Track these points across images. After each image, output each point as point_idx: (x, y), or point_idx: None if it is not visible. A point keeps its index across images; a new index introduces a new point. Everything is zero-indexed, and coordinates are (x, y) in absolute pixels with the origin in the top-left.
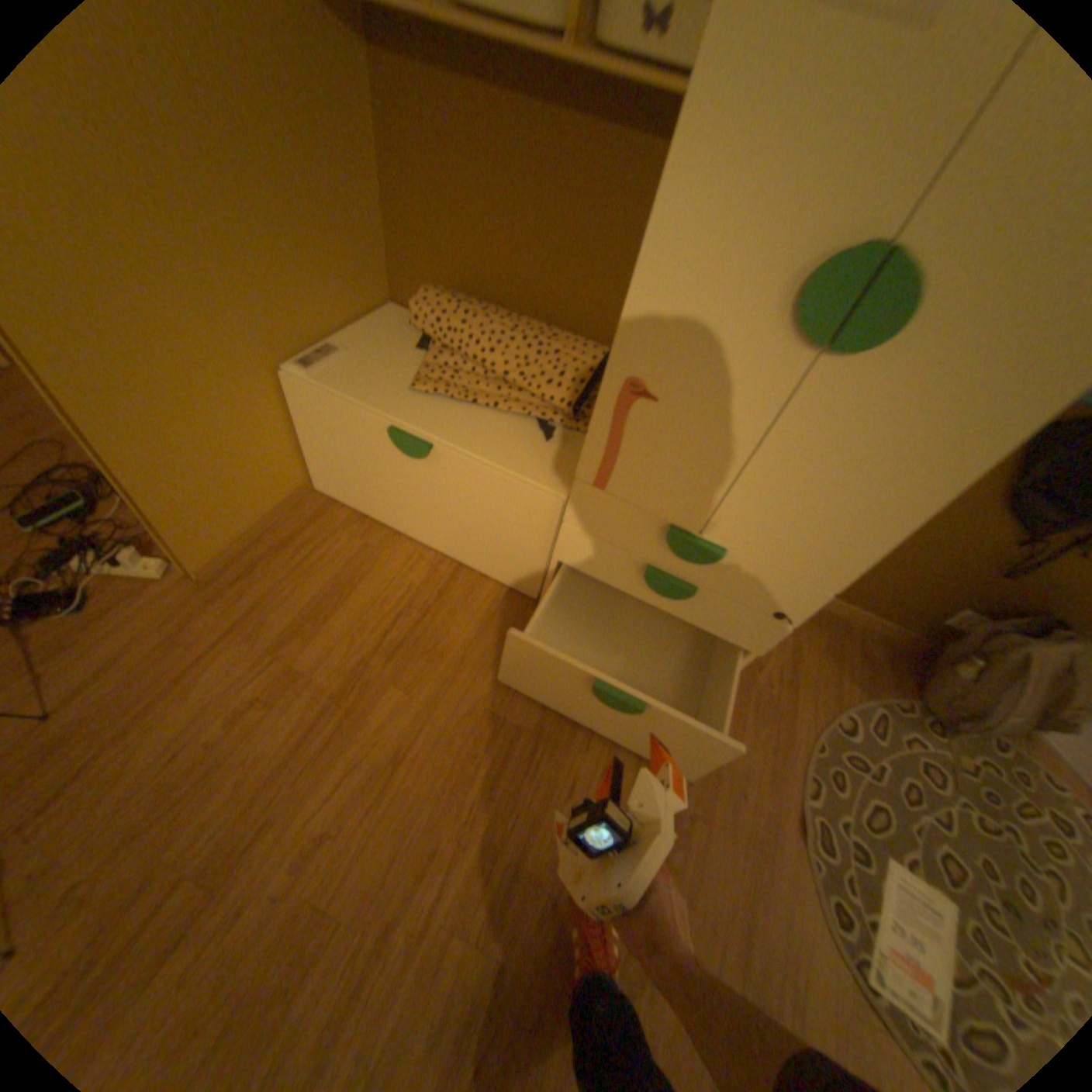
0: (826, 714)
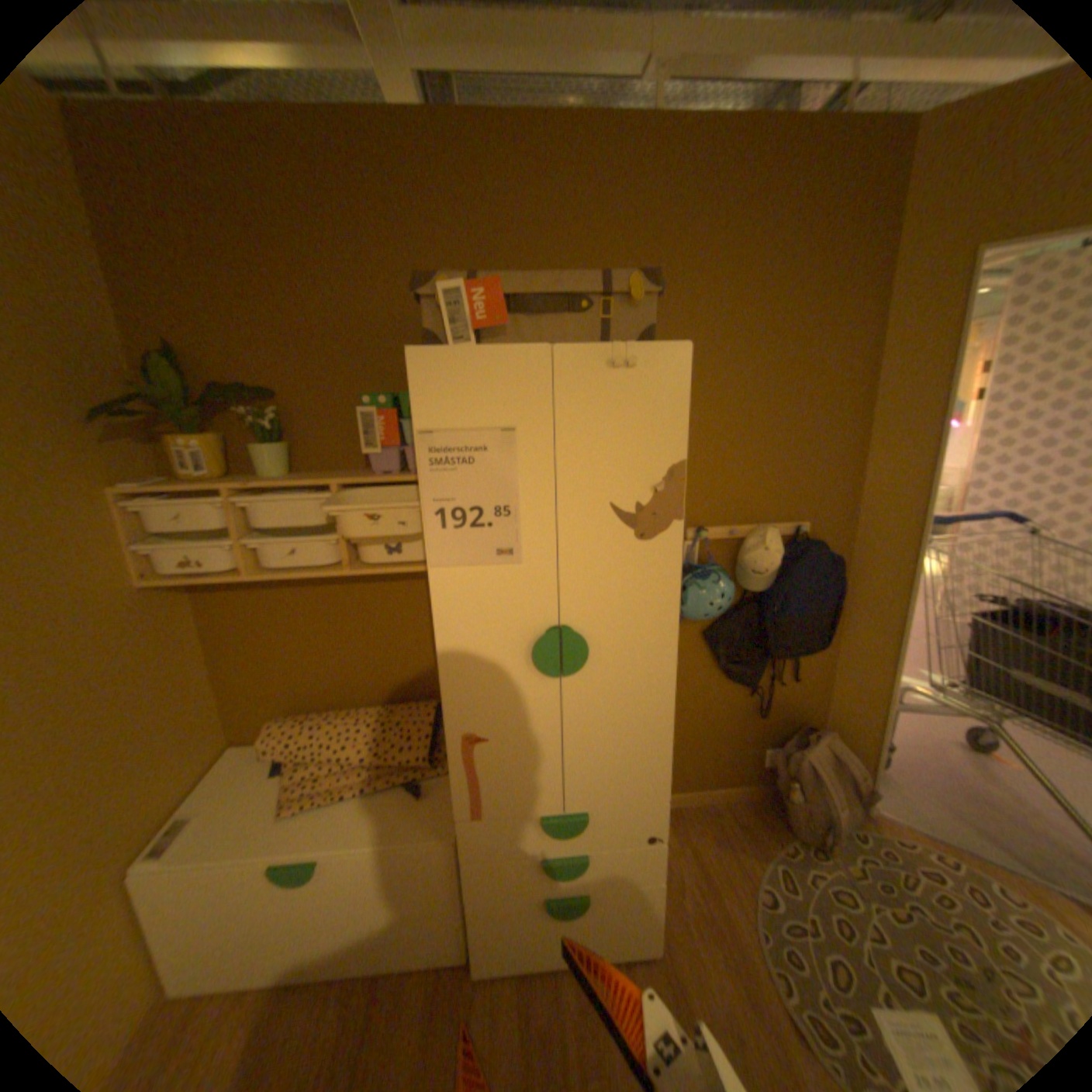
0: (748, 902)
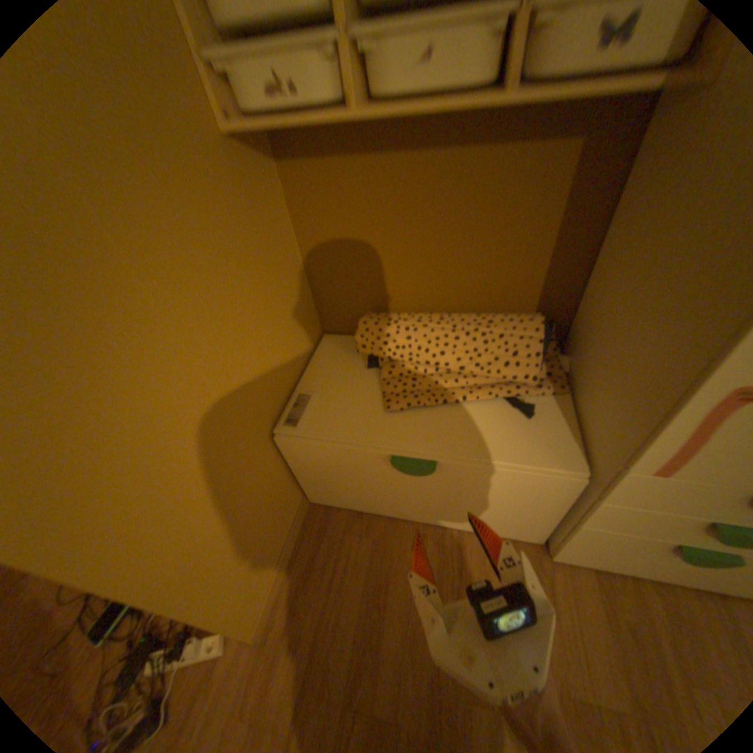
0: None
